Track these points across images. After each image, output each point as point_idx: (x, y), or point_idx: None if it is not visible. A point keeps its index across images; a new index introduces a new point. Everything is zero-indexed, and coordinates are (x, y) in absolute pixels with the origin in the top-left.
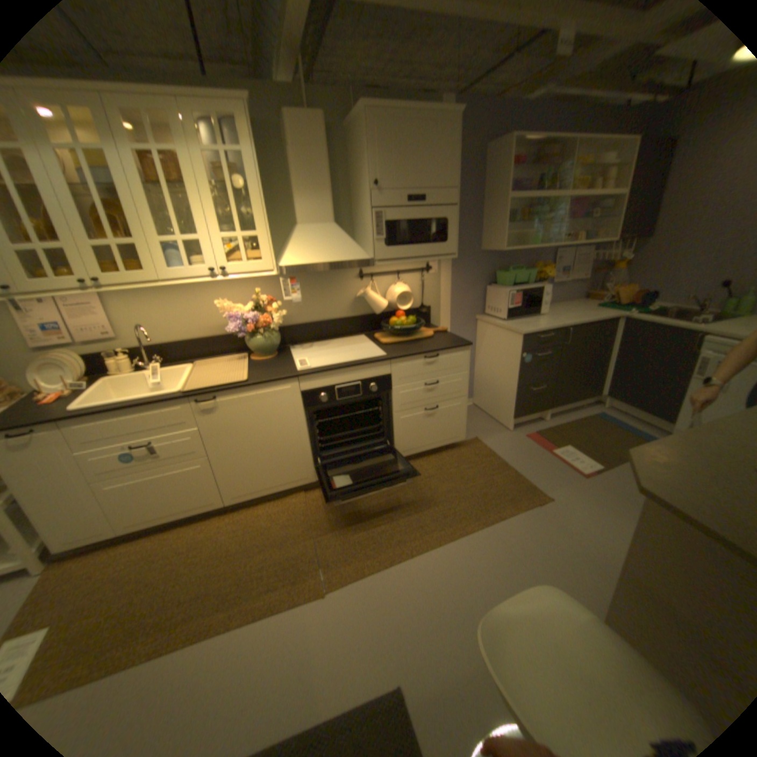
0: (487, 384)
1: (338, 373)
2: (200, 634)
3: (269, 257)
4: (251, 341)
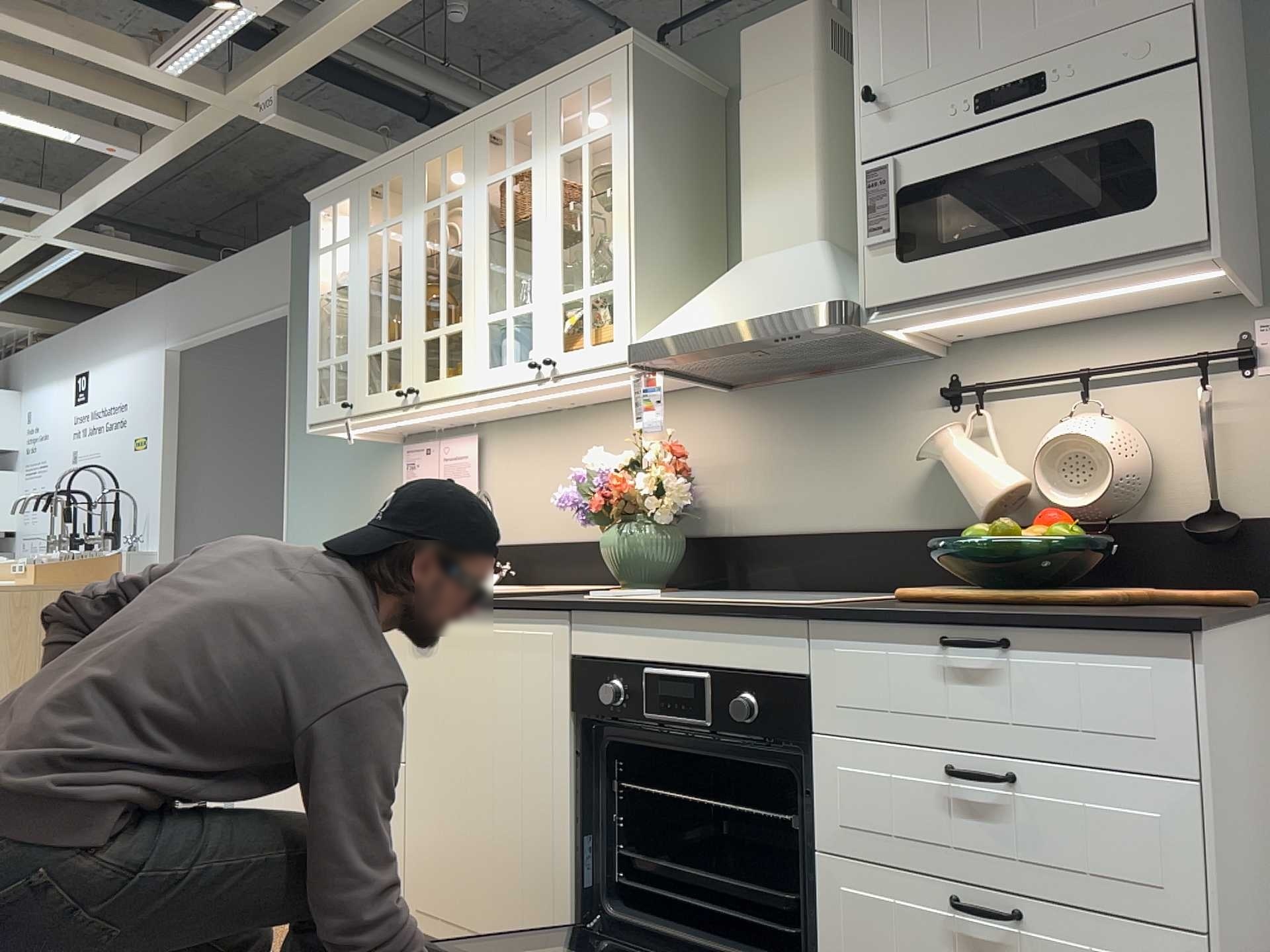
0: None
1: (656, 625)
2: None
3: (623, 329)
4: (603, 539)
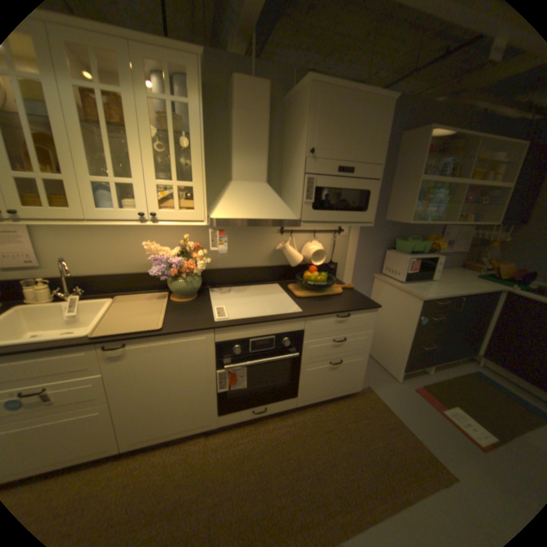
0: (379, 334)
1: (255, 326)
2: None
3: (201, 207)
4: (172, 283)
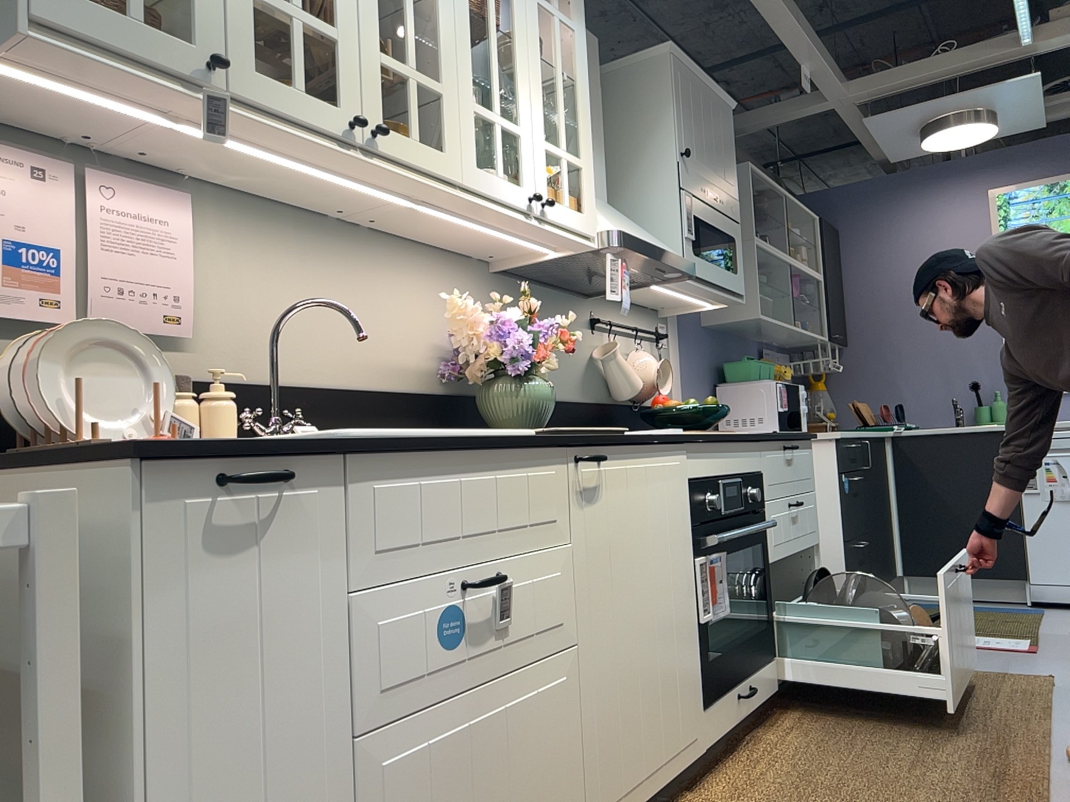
0: None
1: (722, 449)
2: None
3: (593, 210)
4: (520, 389)
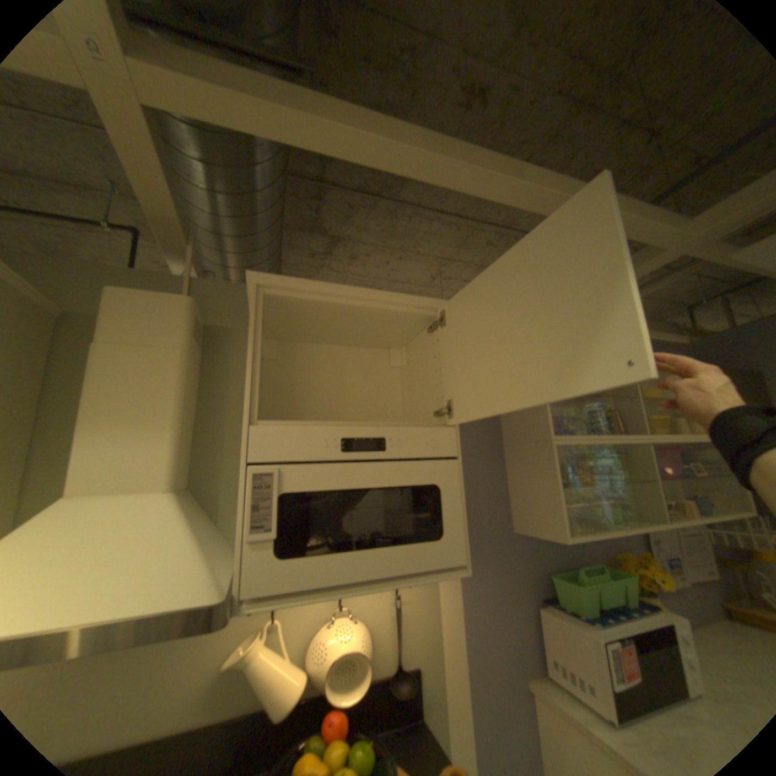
0: None
1: None
2: None
3: None
4: None
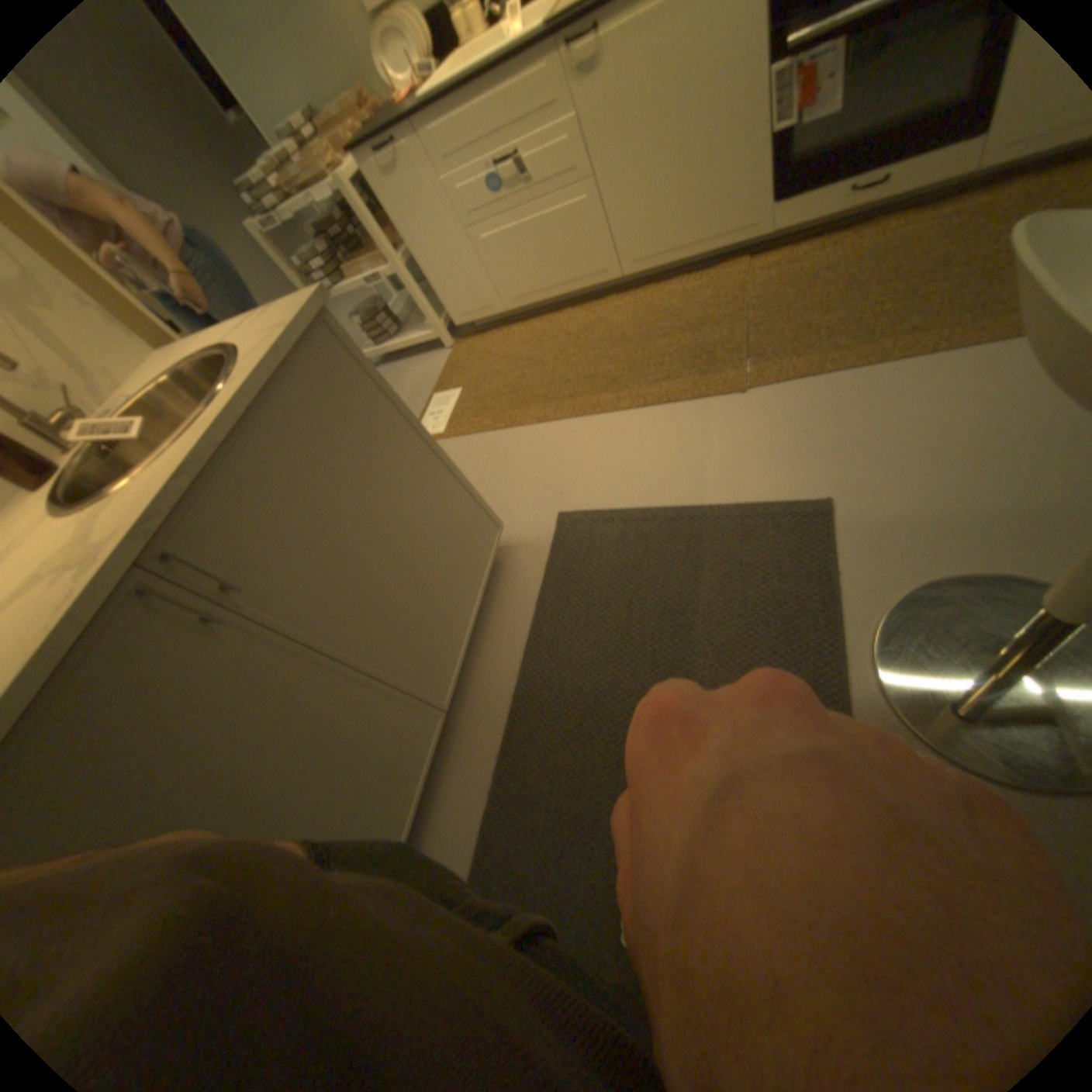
0: None
1: None
2: (587, 408)
3: None
4: None
